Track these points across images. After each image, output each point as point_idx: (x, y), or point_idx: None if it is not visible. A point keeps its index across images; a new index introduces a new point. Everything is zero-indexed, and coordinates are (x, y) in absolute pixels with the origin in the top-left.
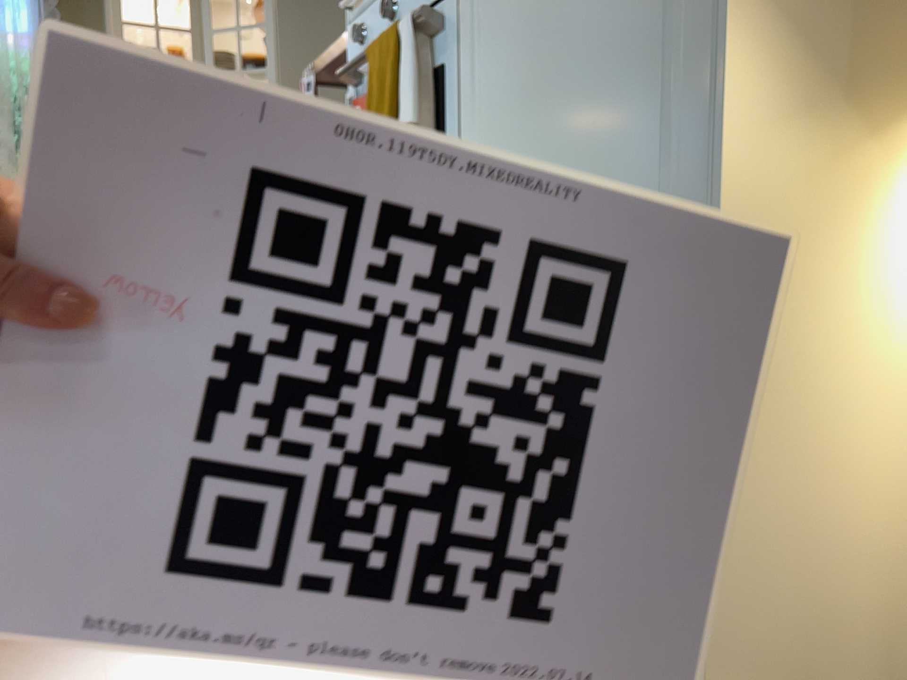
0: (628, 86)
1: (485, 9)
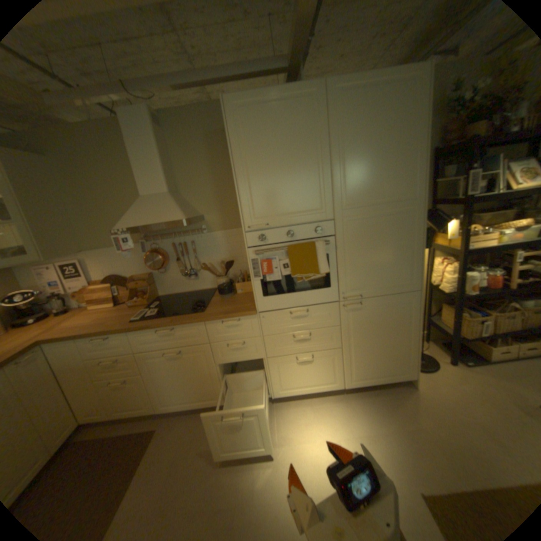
0: (398, 263)
1: (346, 243)
